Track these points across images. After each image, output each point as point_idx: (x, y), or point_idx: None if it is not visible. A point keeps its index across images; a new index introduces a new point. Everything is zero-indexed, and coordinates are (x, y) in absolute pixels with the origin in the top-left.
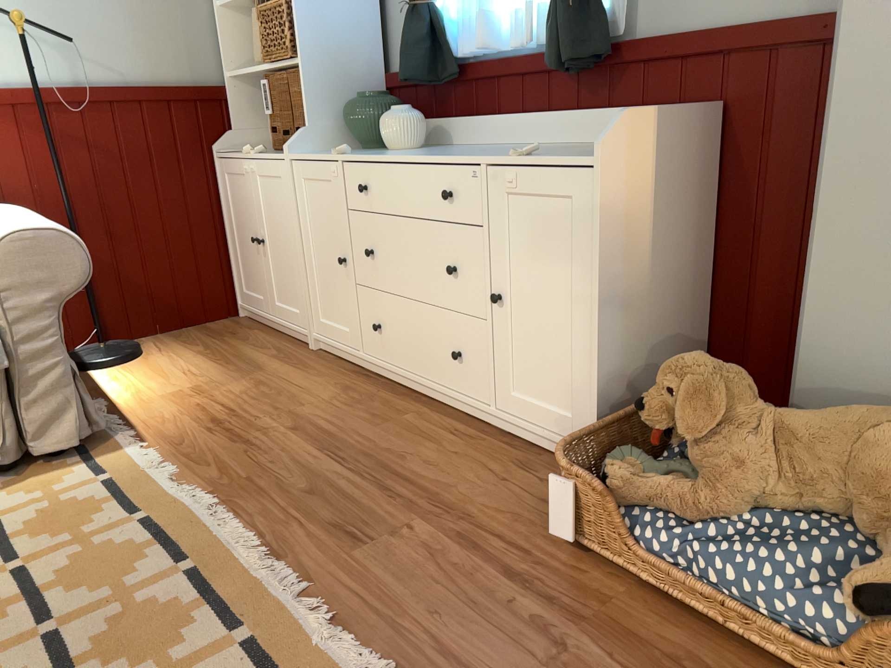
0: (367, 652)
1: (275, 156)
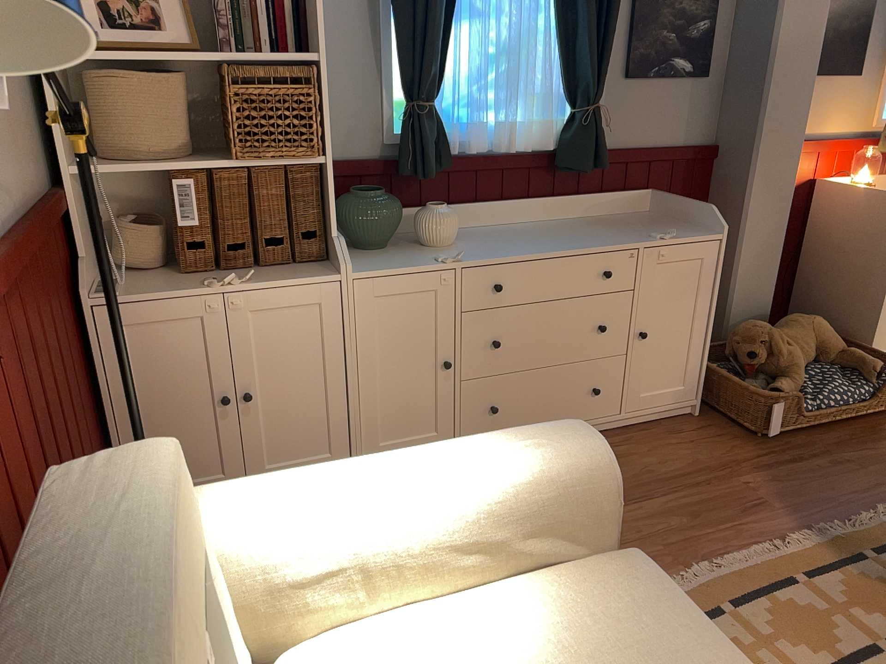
0: (869, 513)
1: (291, 279)
